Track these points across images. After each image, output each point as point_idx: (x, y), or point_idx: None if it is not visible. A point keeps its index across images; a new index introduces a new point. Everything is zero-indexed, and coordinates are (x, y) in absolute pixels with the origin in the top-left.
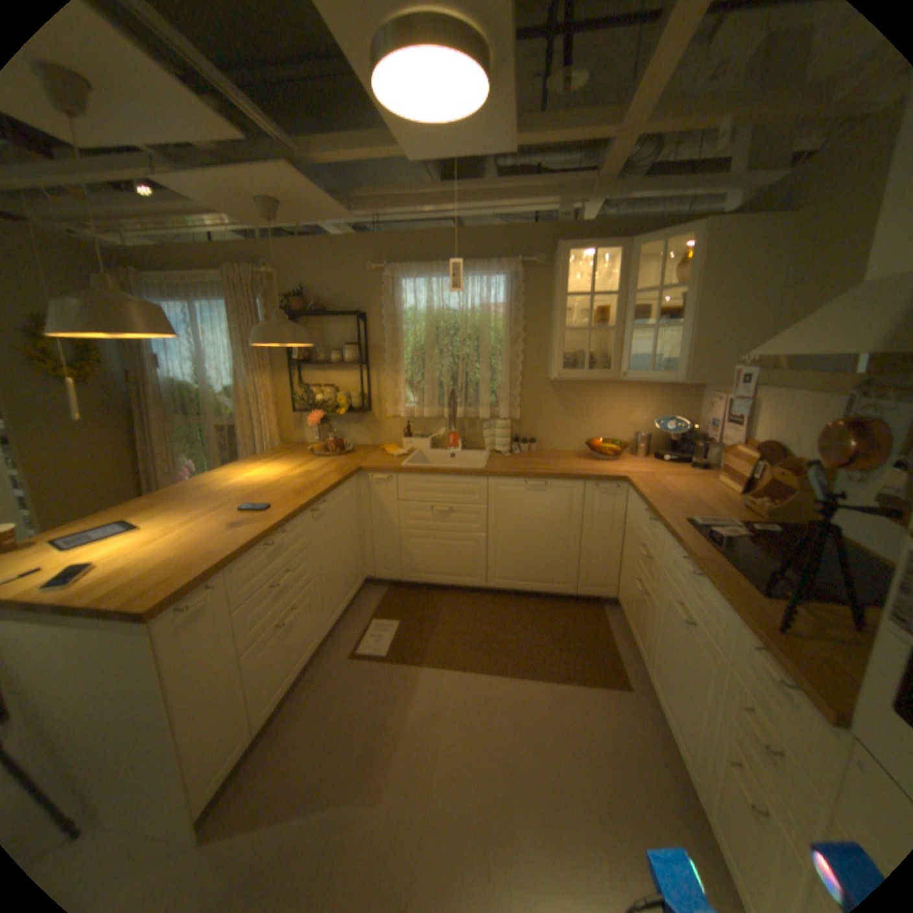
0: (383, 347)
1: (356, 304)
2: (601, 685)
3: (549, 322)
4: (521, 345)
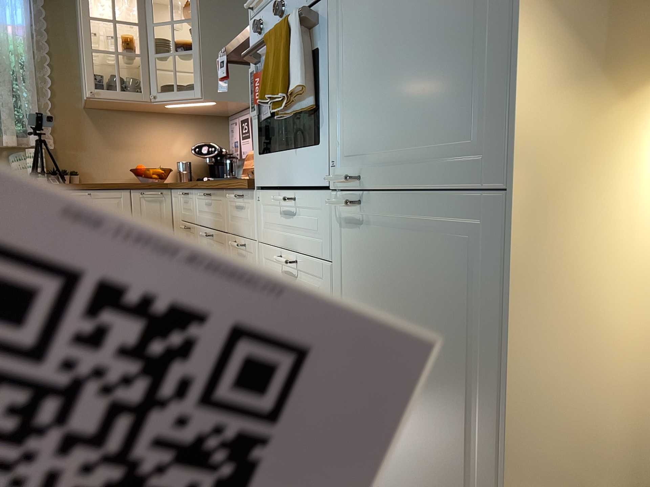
0: None
1: None
2: None
3: (78, 51)
4: (49, 70)
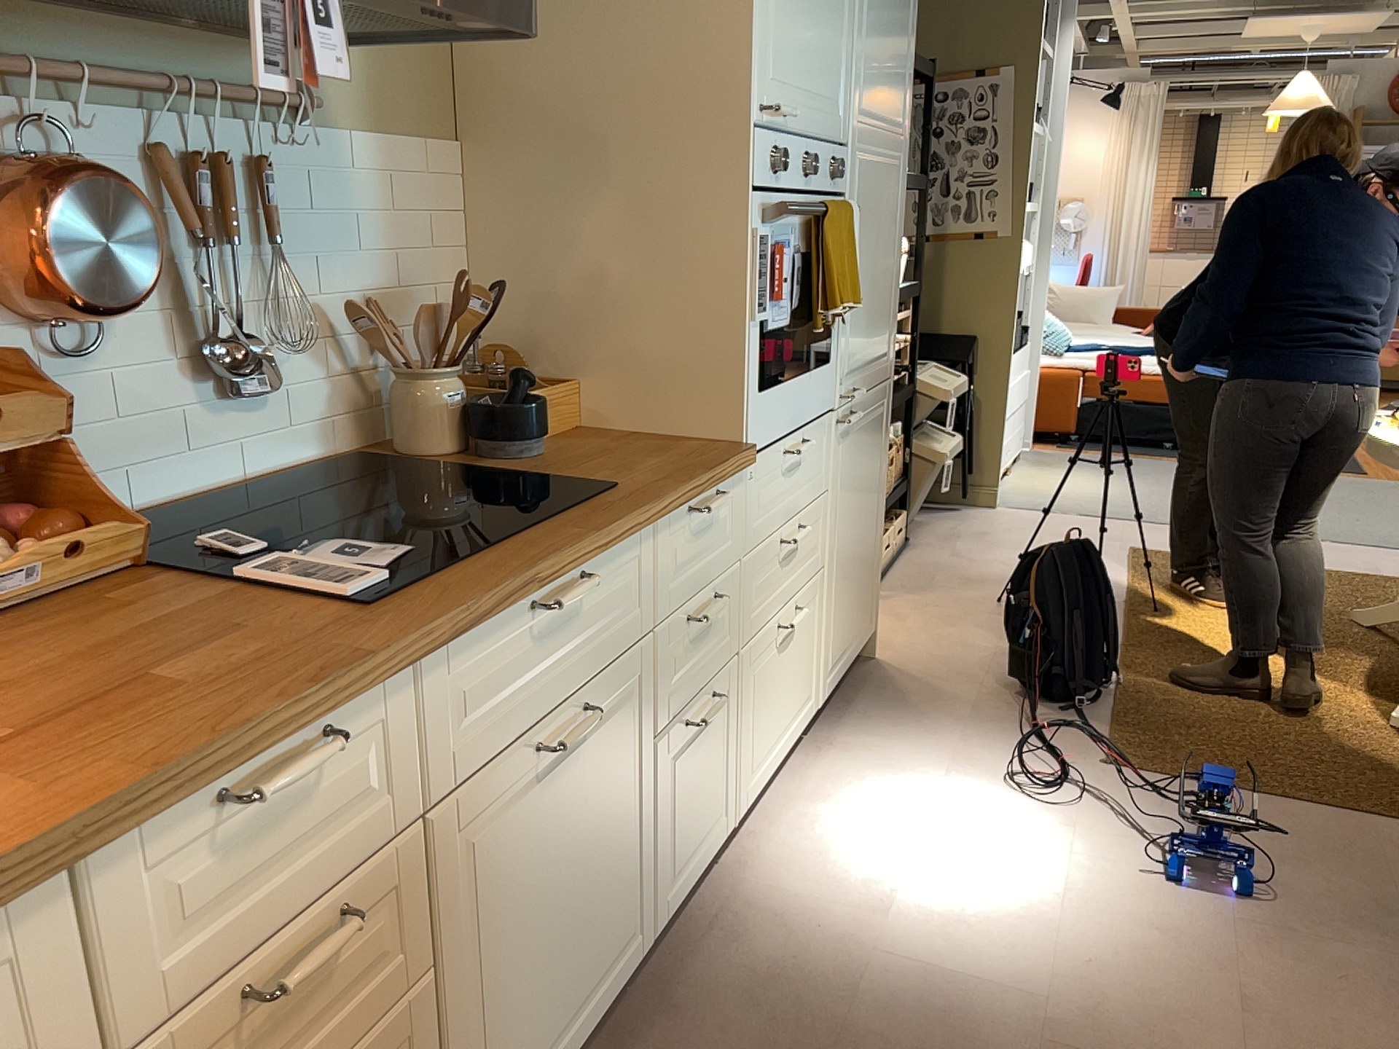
0: None
1: None
2: None
3: None
4: None
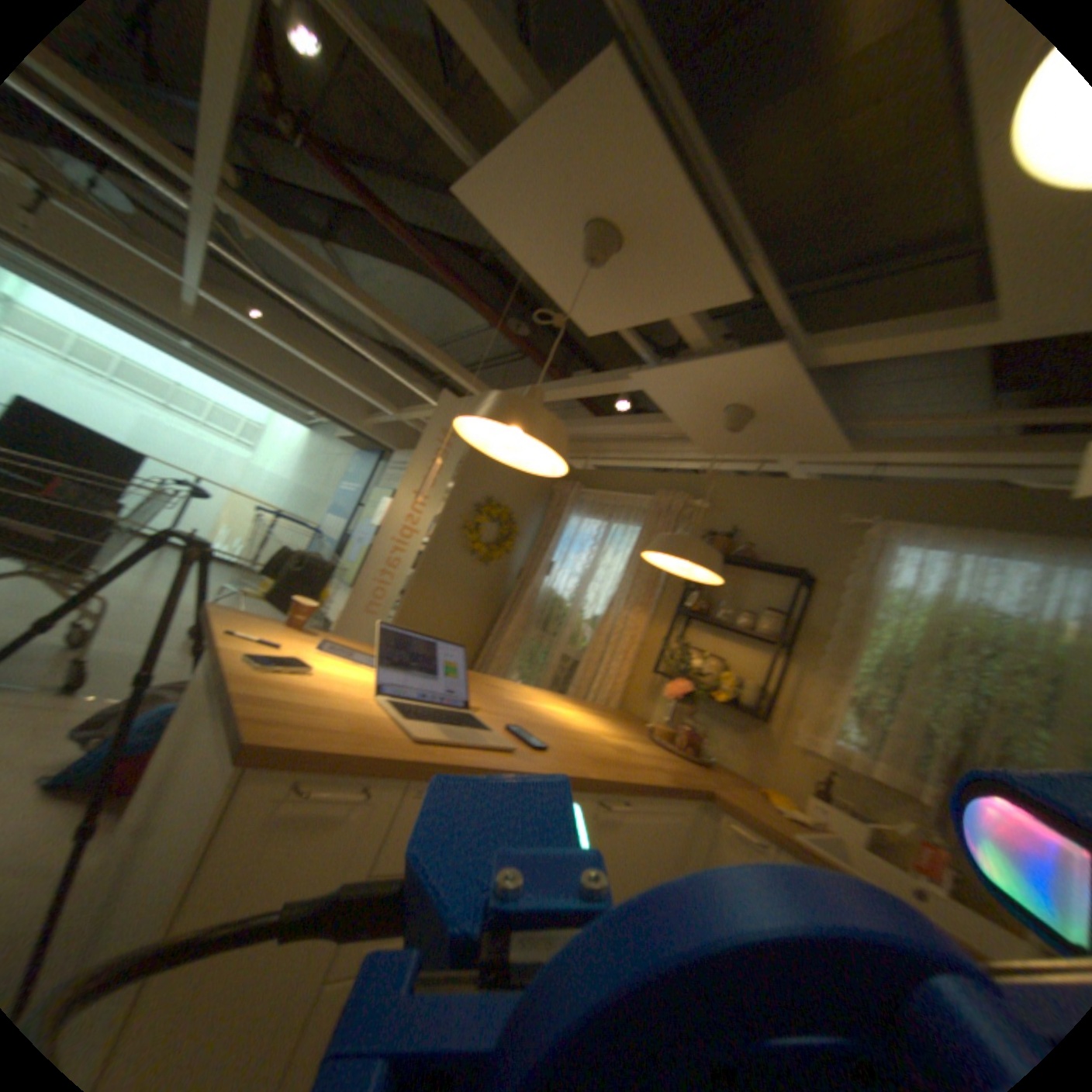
0: (829, 634)
1: (806, 565)
2: None
3: None
4: None
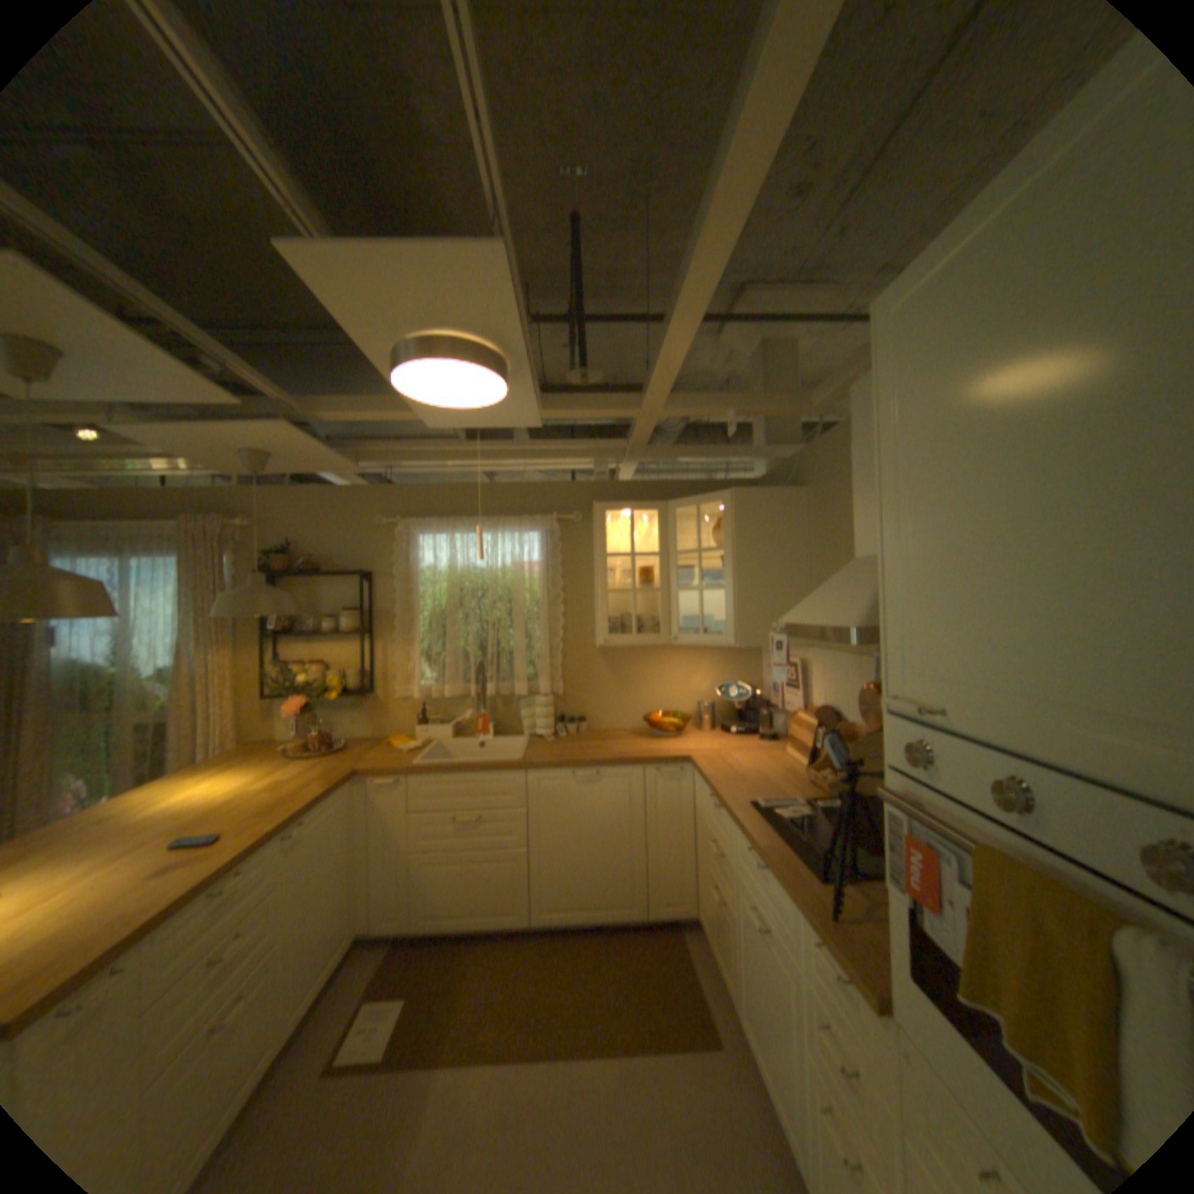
0: (394, 610)
1: (361, 561)
2: (684, 1047)
3: (592, 580)
4: (562, 607)
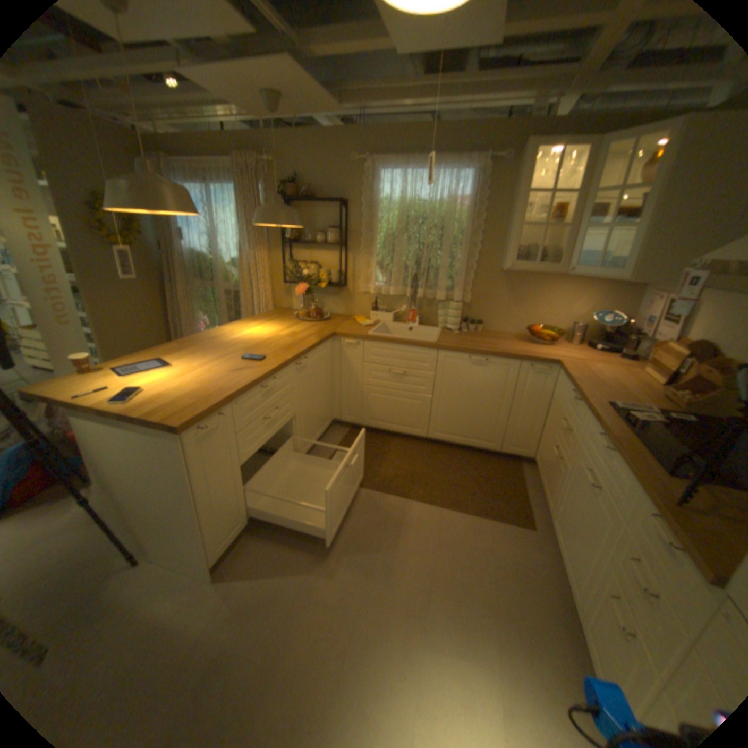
0: (361, 231)
1: (341, 191)
2: (512, 522)
3: (510, 215)
4: (482, 236)
